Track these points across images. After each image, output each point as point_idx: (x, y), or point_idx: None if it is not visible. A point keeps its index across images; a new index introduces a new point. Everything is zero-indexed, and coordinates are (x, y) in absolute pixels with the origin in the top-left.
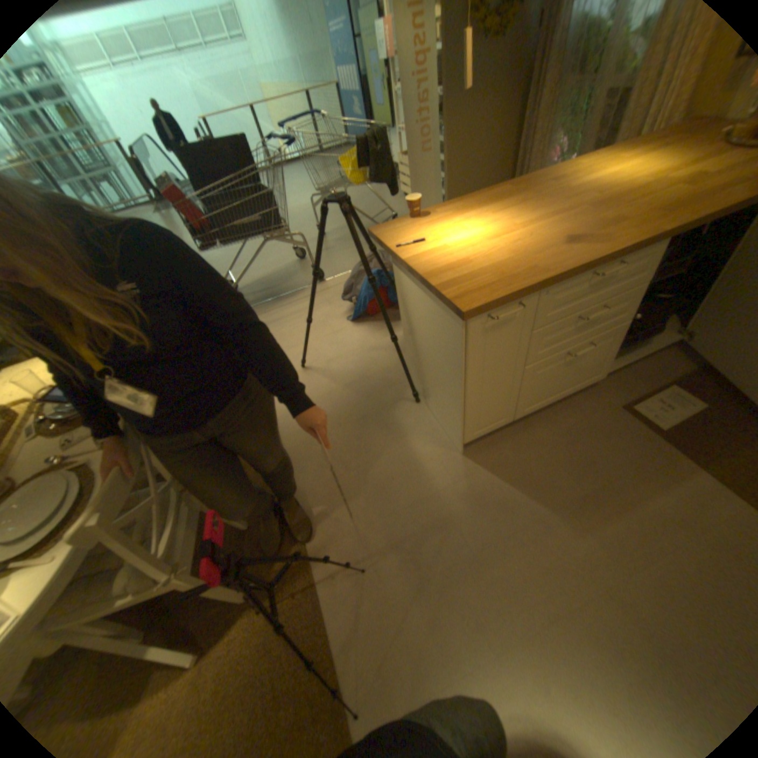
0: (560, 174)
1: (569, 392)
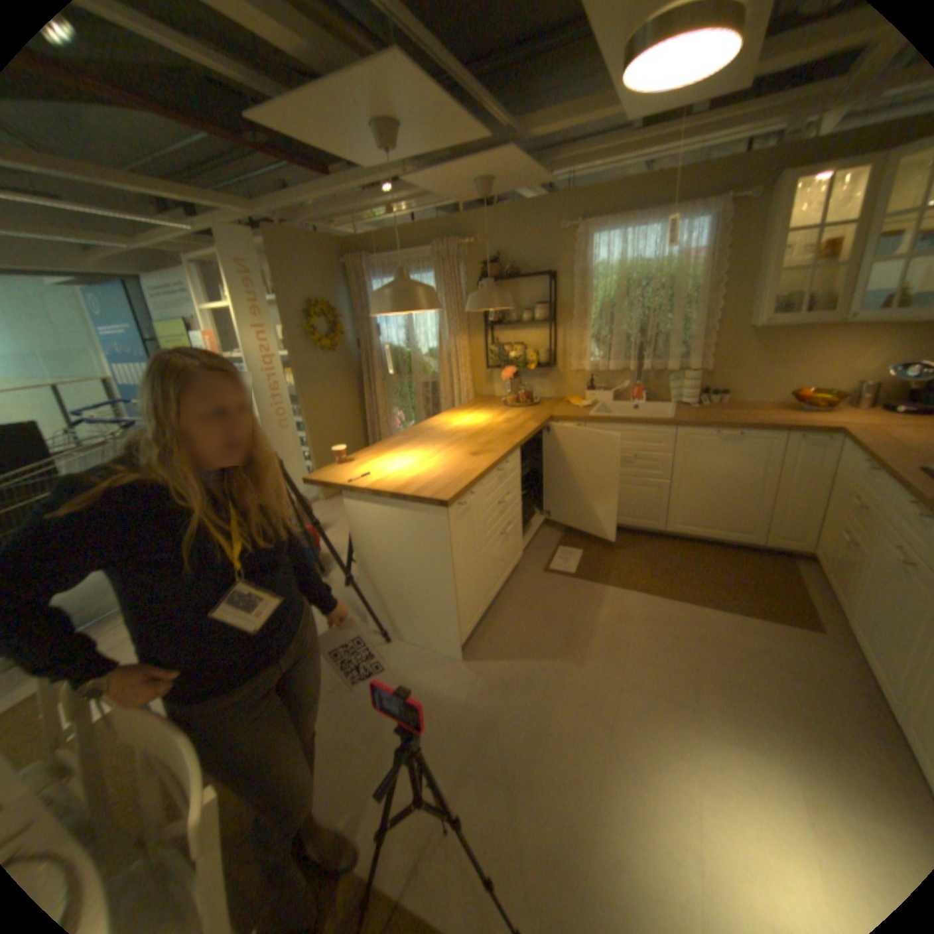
0: (431, 426)
1: (508, 571)
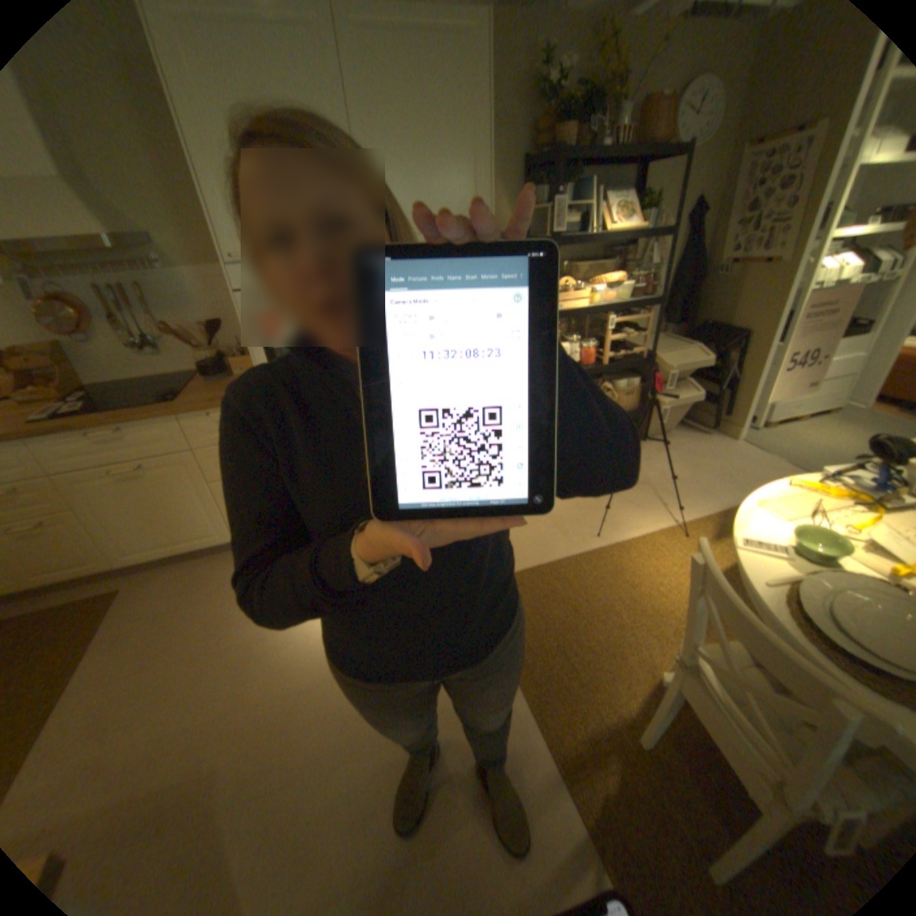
0: None
1: None
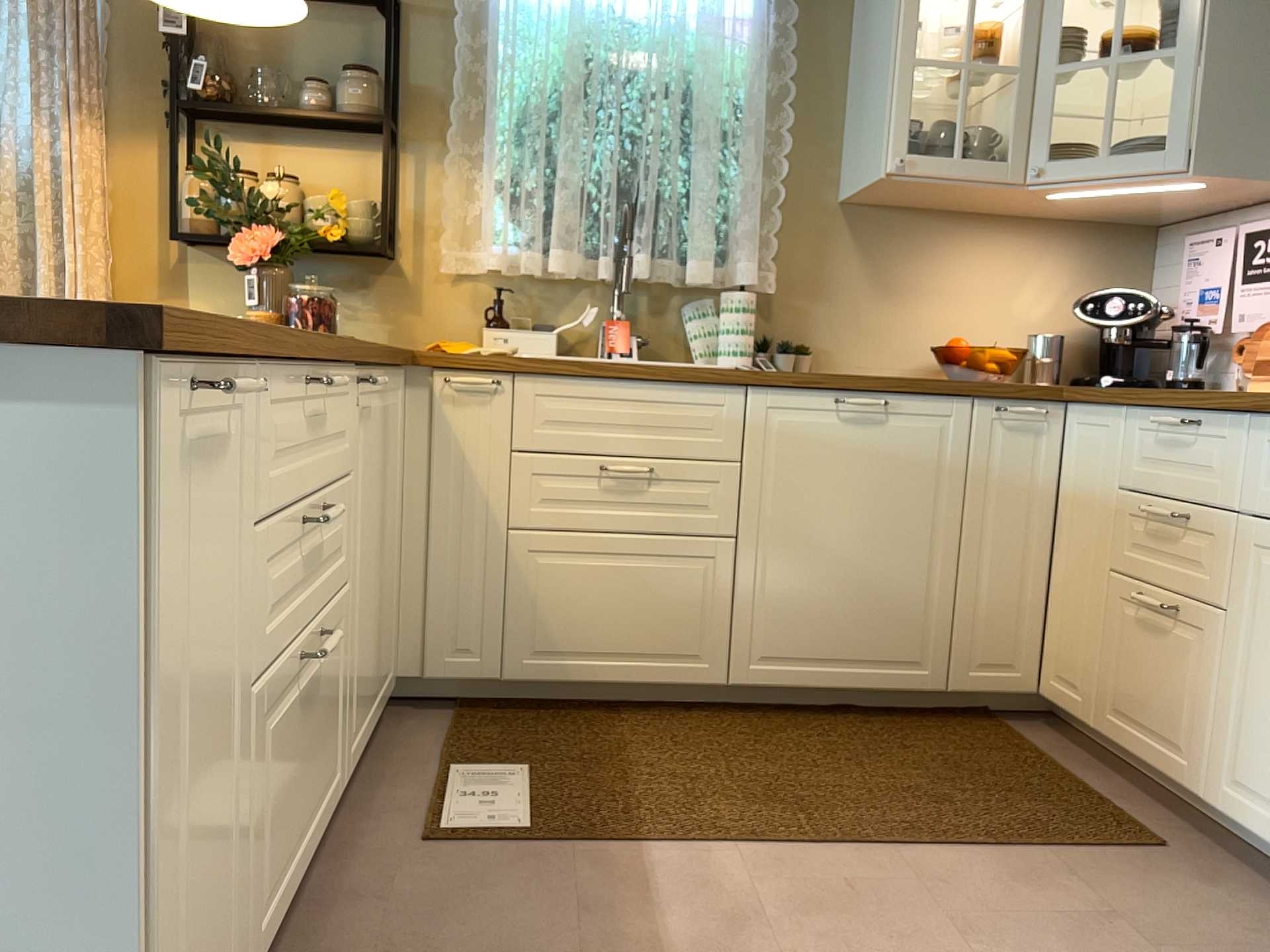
0: None
1: (306, 846)
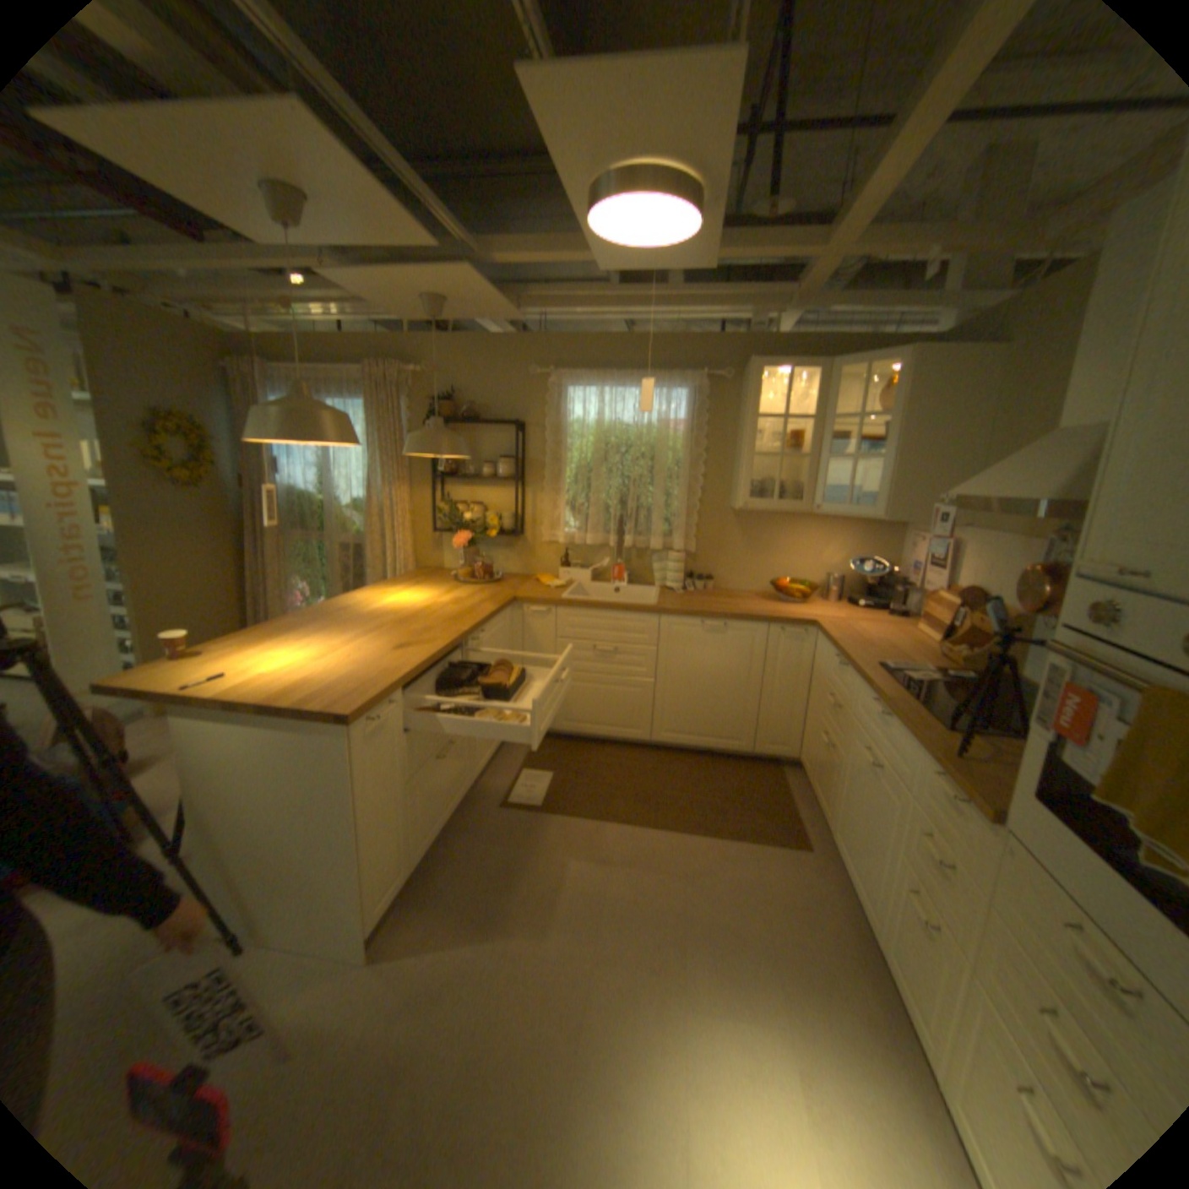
0: (344, 606)
1: (449, 812)
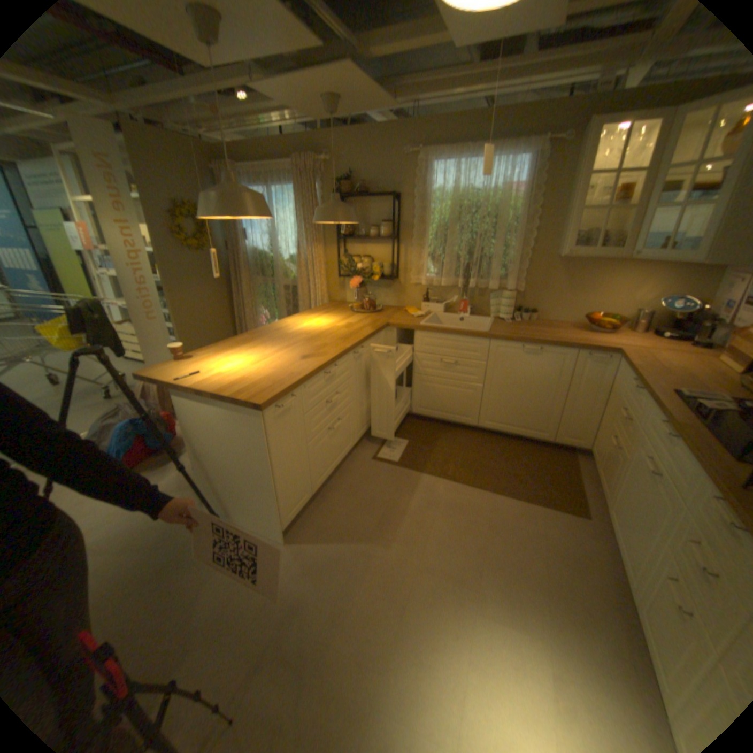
0: (279, 328)
1: (339, 460)
